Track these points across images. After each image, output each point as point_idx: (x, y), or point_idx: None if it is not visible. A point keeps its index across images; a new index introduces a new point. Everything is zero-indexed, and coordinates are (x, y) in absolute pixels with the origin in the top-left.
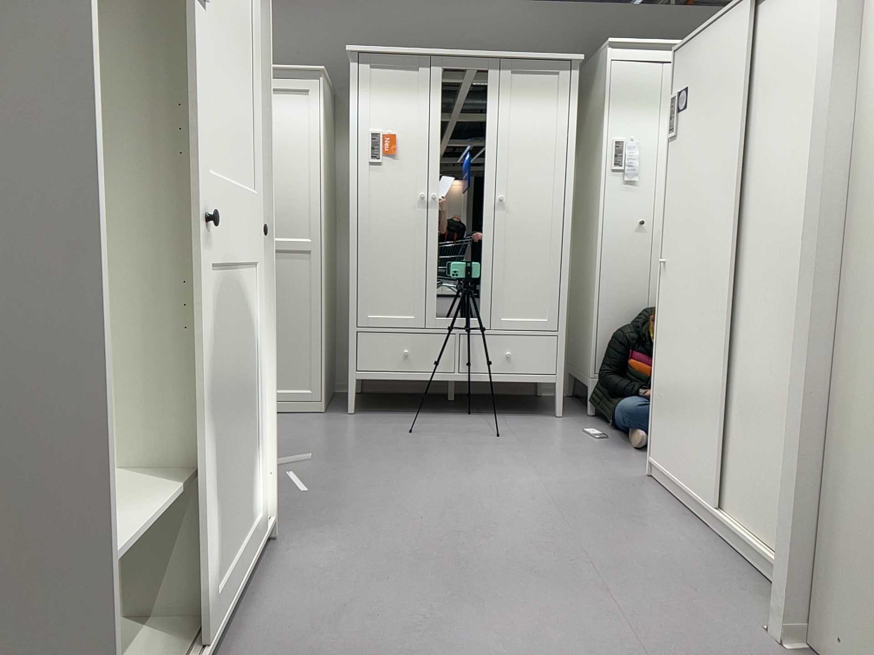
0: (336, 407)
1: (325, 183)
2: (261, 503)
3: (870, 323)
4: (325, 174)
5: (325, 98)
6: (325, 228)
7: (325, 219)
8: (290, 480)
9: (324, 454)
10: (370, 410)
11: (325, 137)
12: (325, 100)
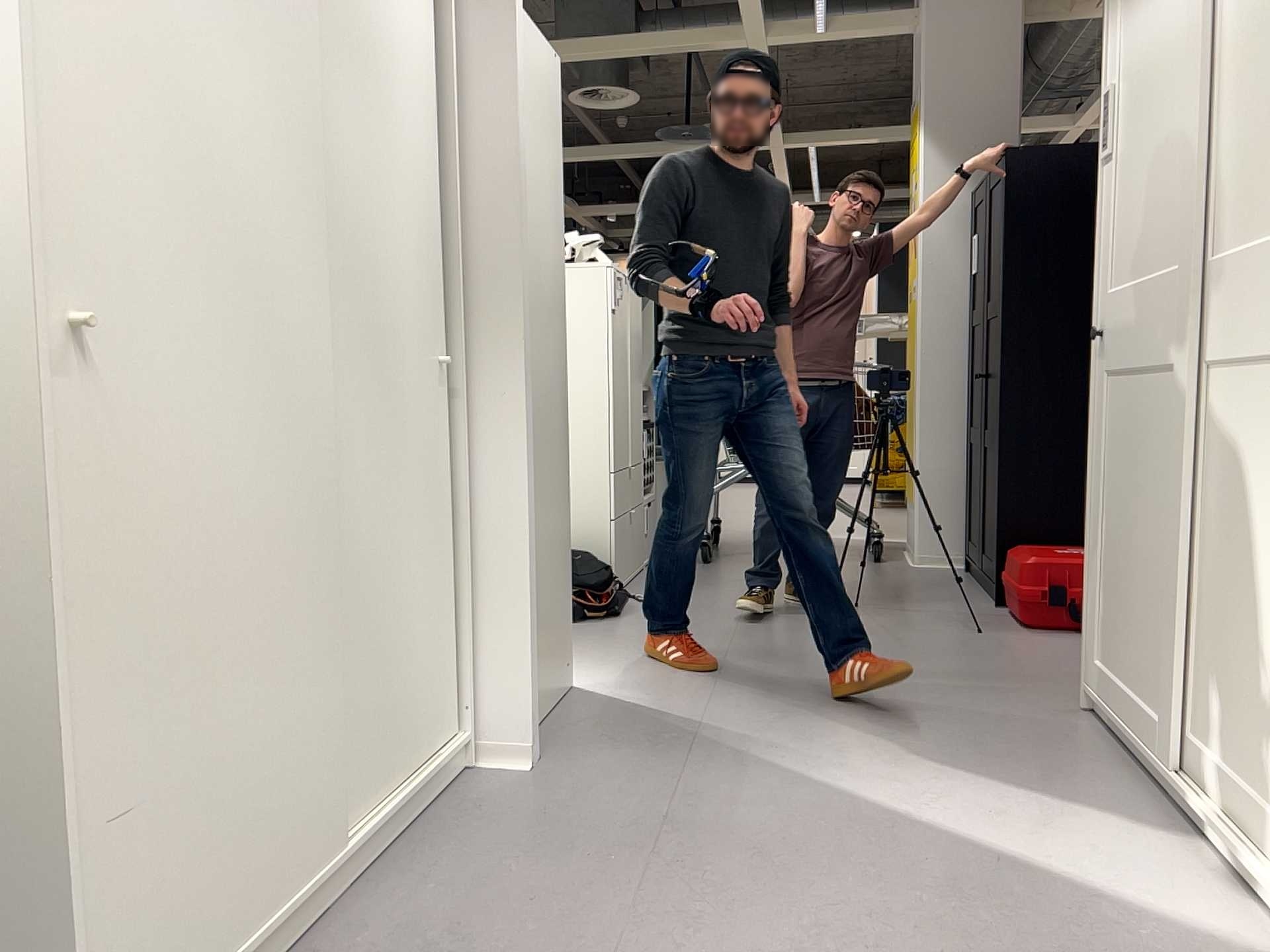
0: None
1: None
2: None
3: (526, 409)
4: None
5: None
6: None
7: None
8: None
9: None
10: None
11: None
12: None
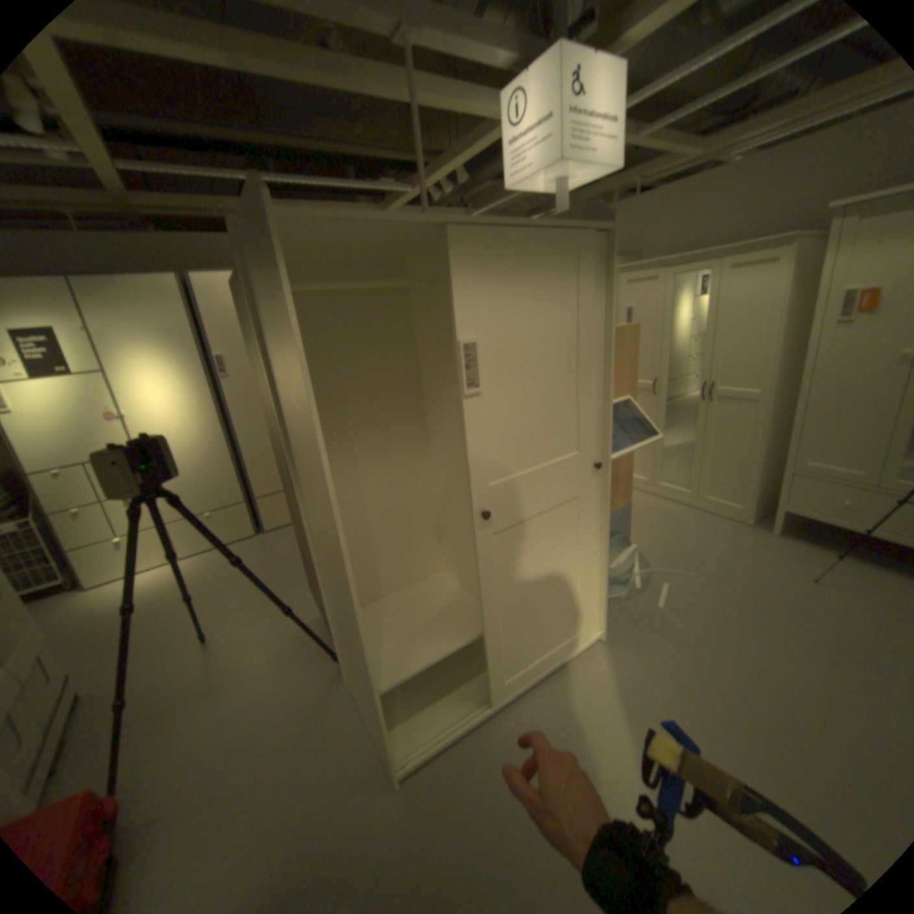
0: (769, 524)
1: (786, 341)
2: (594, 621)
3: None
4: (787, 333)
5: (796, 262)
6: (780, 381)
7: (781, 373)
8: (661, 591)
9: (709, 576)
10: (801, 537)
11: (793, 298)
12: (798, 262)
